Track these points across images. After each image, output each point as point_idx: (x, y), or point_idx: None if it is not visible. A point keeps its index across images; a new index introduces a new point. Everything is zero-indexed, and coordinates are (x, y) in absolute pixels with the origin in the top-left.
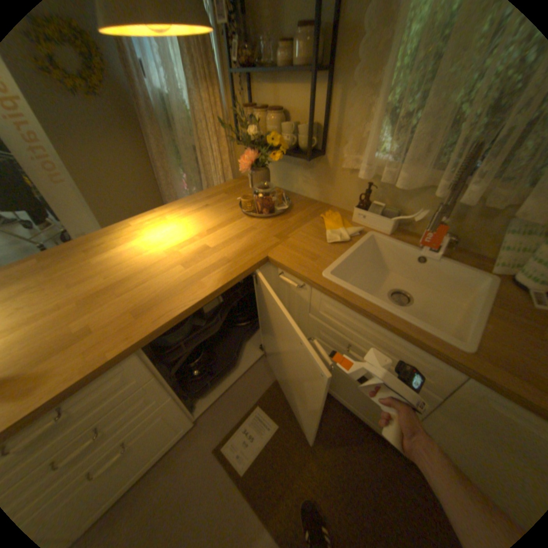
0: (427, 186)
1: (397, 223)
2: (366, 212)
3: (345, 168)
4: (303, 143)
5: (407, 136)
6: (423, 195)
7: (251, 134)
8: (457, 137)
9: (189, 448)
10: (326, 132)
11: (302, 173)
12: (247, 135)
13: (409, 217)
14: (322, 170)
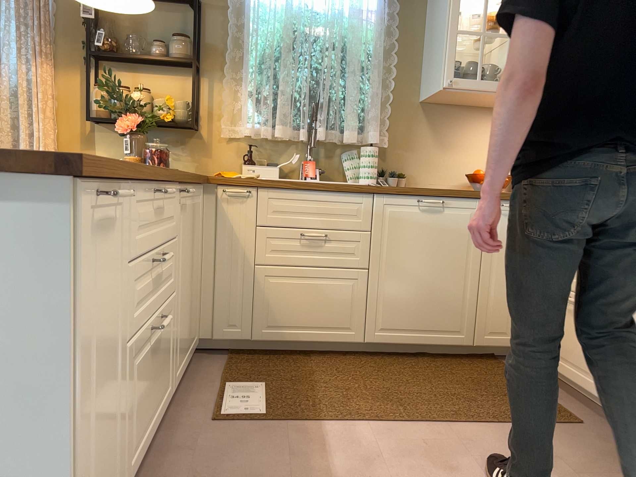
0: (289, 143)
1: (279, 173)
2: (255, 165)
3: (221, 140)
4: (182, 117)
5: (271, 107)
6: (289, 150)
7: (137, 99)
8: (297, 109)
9: (176, 432)
10: (199, 111)
11: (172, 151)
12: (130, 101)
13: (288, 161)
14: (198, 144)
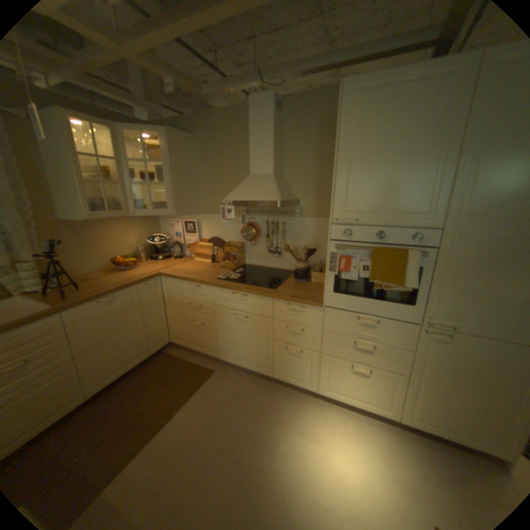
0: None
1: None
2: None
3: None
4: None
5: None
6: None
7: None
8: None
9: None
10: None
11: None
12: None
13: None
14: None
